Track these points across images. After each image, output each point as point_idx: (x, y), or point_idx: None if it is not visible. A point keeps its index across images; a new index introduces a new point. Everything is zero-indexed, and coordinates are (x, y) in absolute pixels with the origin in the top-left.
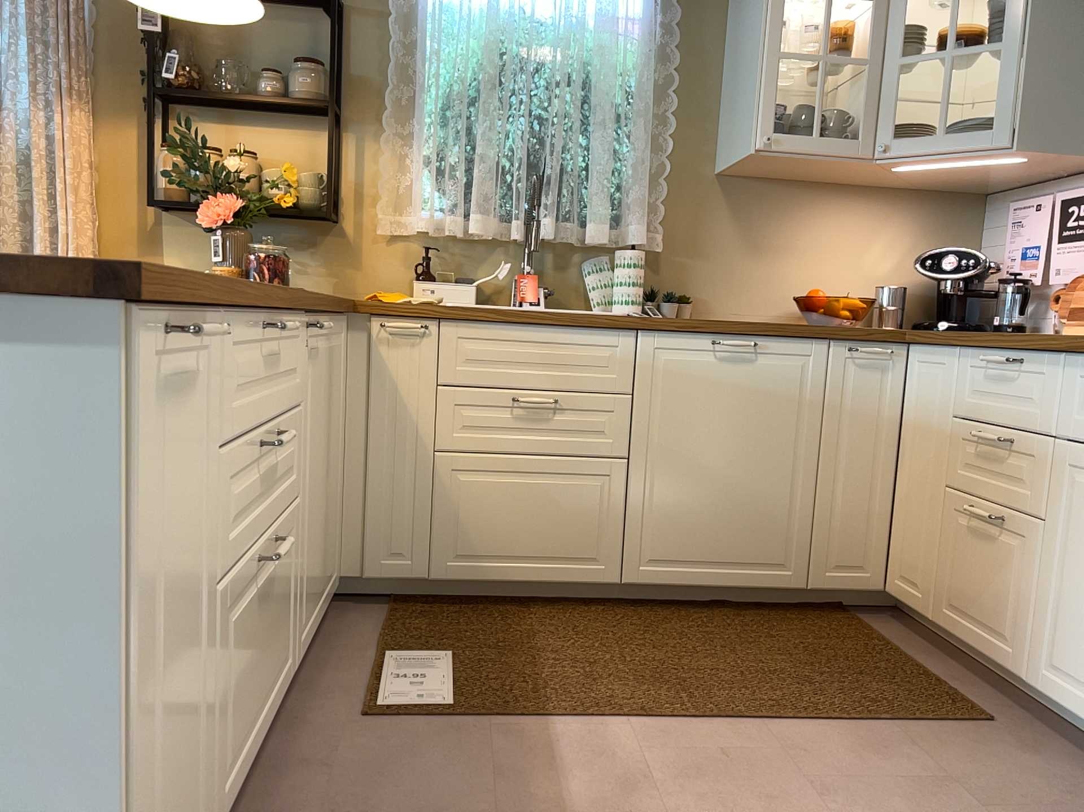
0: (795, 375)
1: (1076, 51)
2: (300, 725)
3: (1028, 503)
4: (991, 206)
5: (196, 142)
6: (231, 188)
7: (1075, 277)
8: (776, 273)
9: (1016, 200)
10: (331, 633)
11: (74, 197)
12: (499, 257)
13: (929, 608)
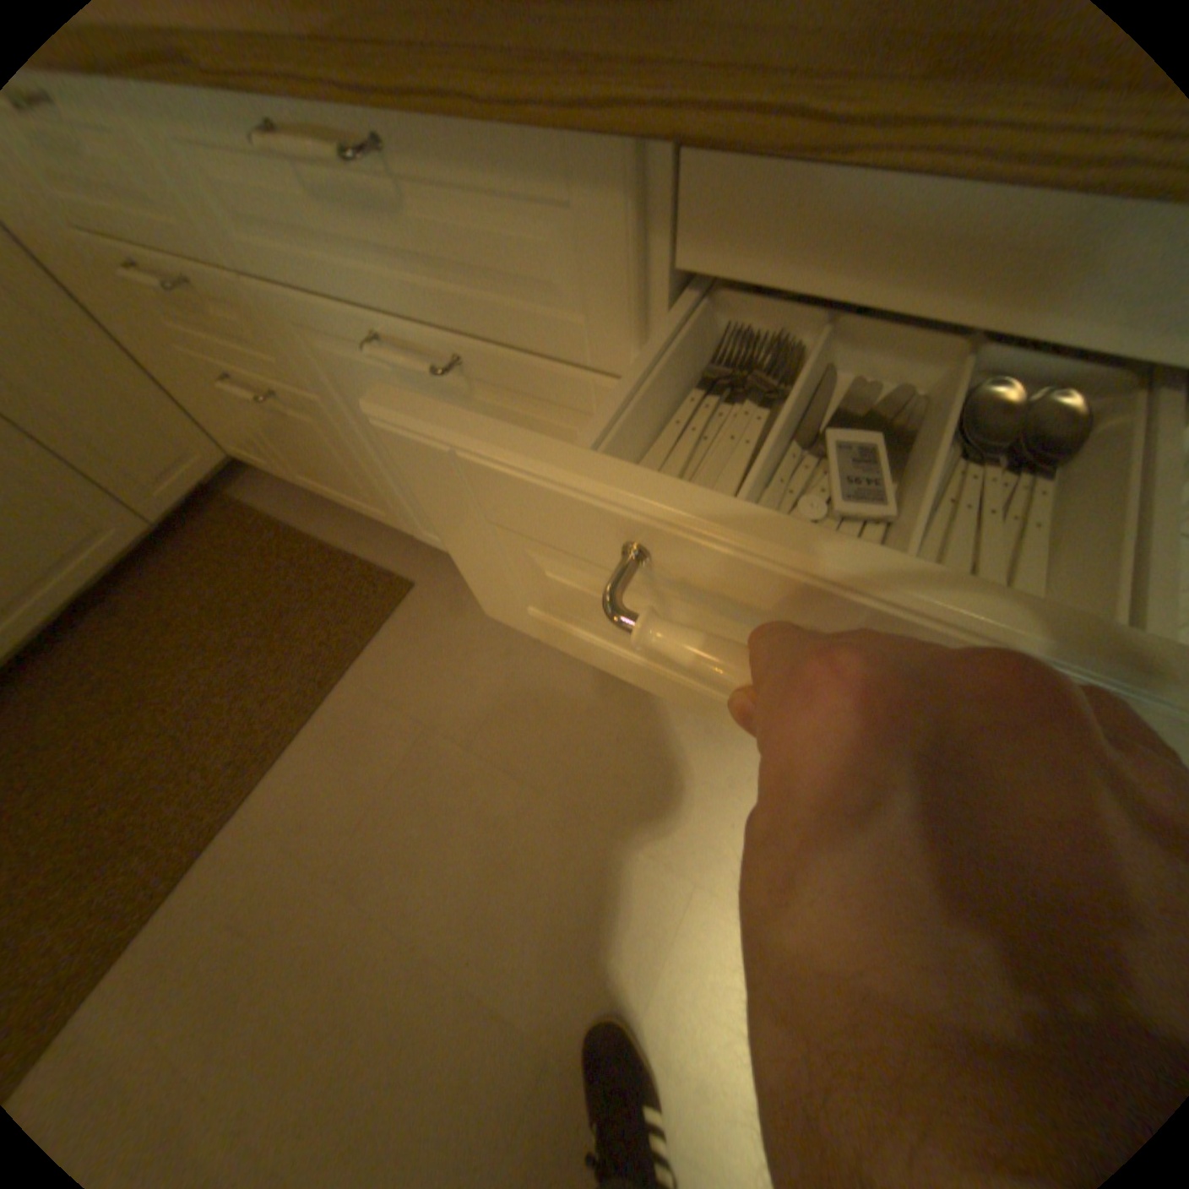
0: None
1: None
2: None
3: (277, 375)
4: None
5: None
6: None
7: None
8: None
9: None
10: None
11: None
12: None
13: (279, 475)
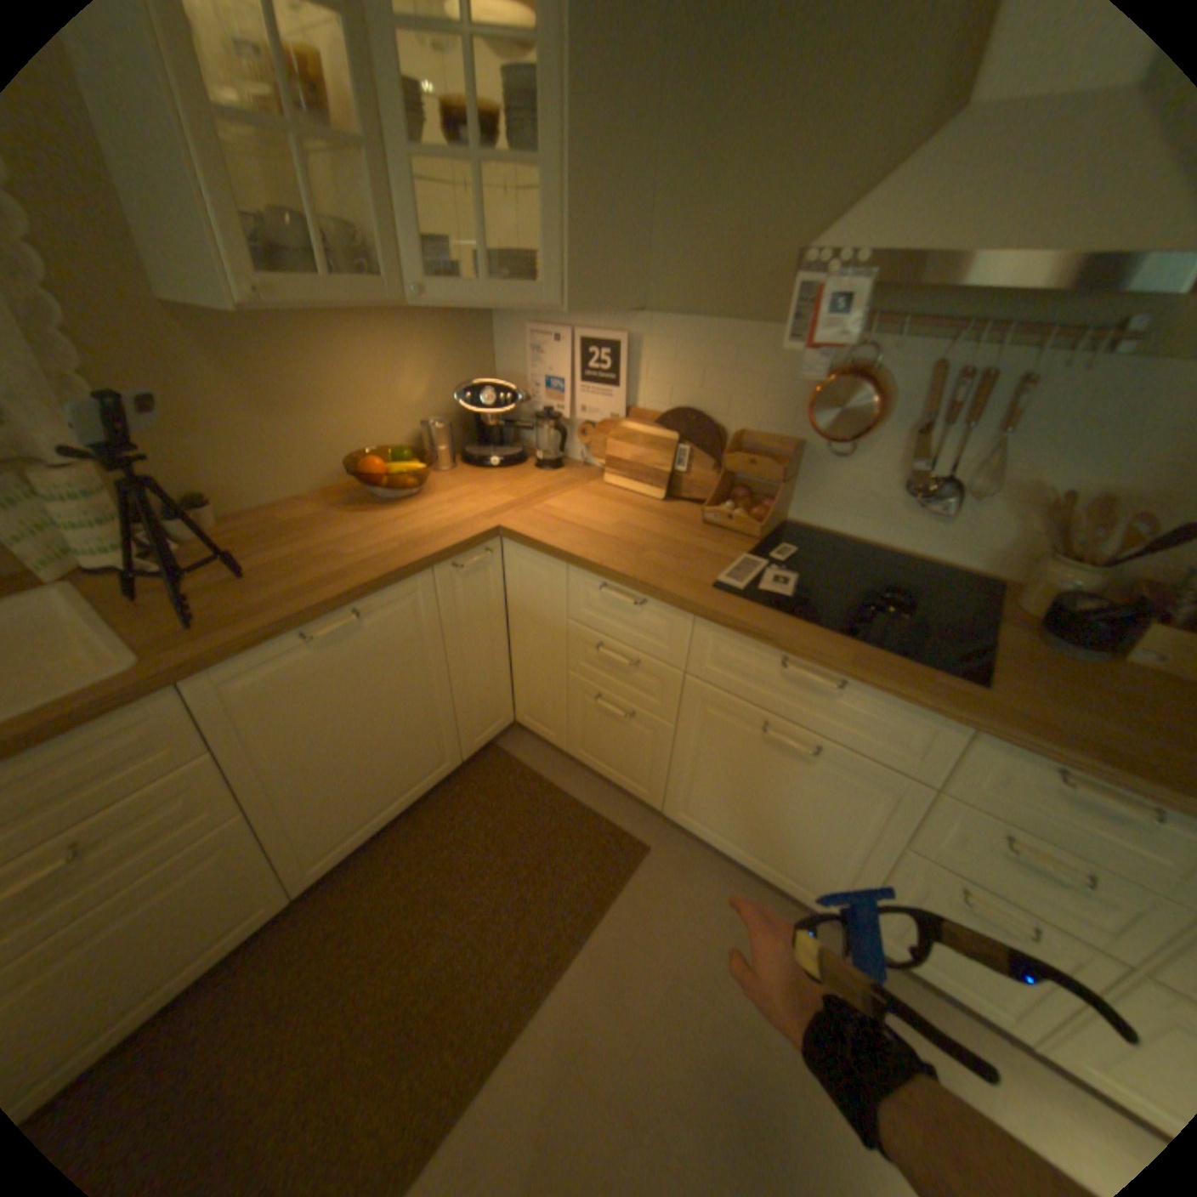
0: (405, 619)
1: (604, 180)
2: None
3: (657, 709)
4: (496, 313)
5: None
6: None
7: (598, 419)
8: (304, 432)
9: (525, 318)
10: None
11: None
12: None
13: (561, 744)
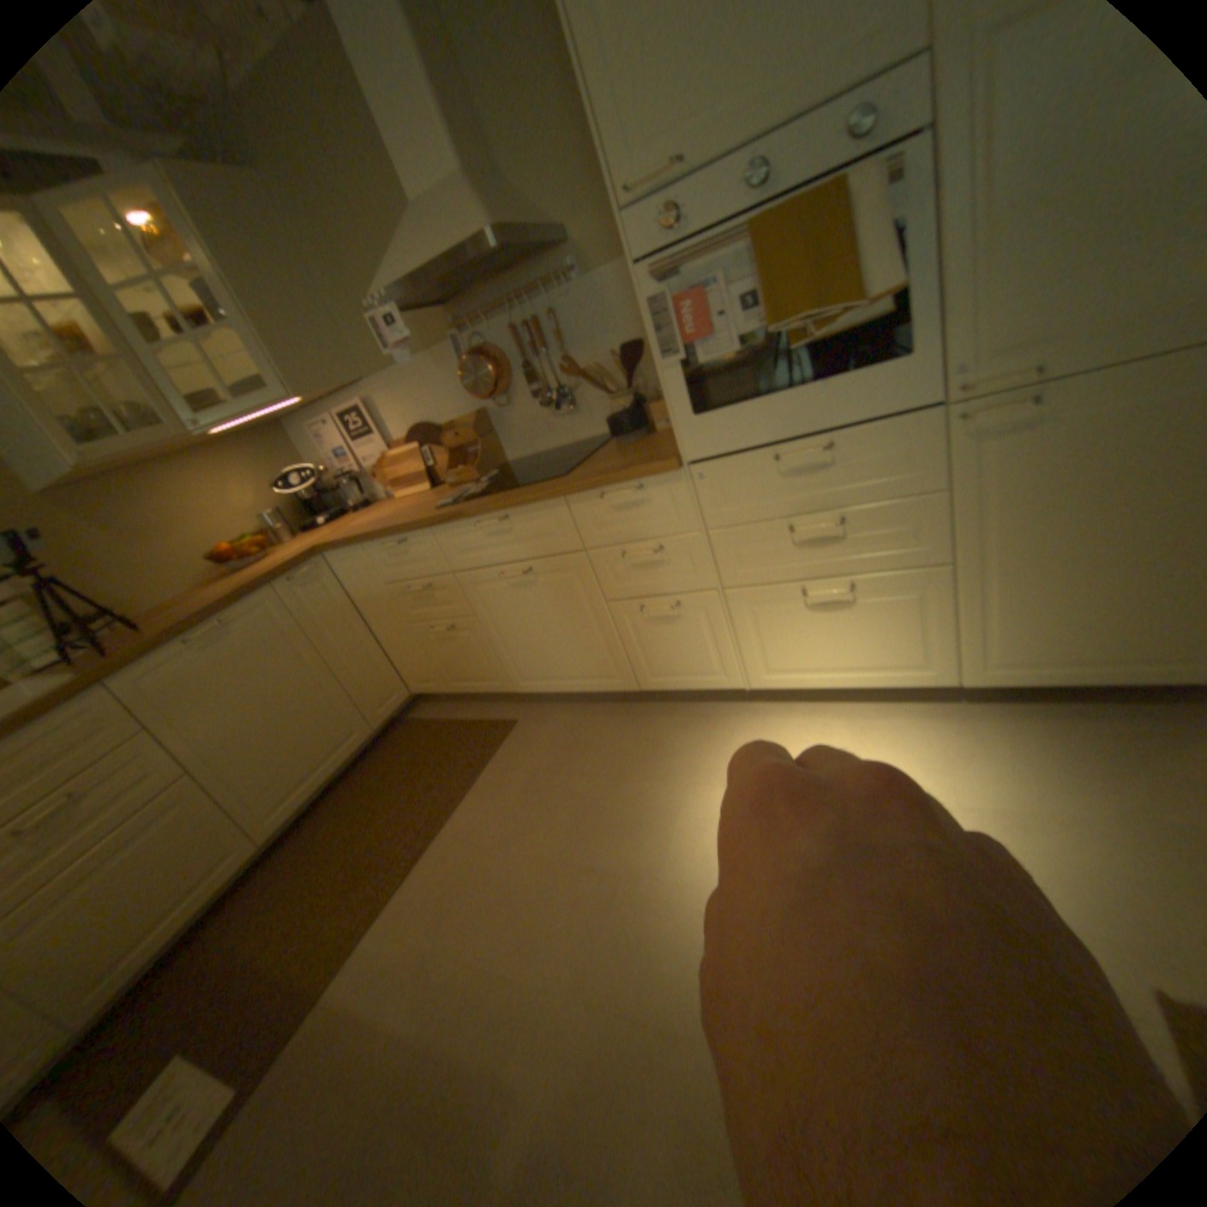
0: (264, 621)
1: (283, 315)
2: None
3: (459, 611)
4: (287, 427)
5: None
6: None
7: (375, 460)
8: (168, 547)
9: (303, 420)
10: None
11: None
12: None
13: (442, 688)
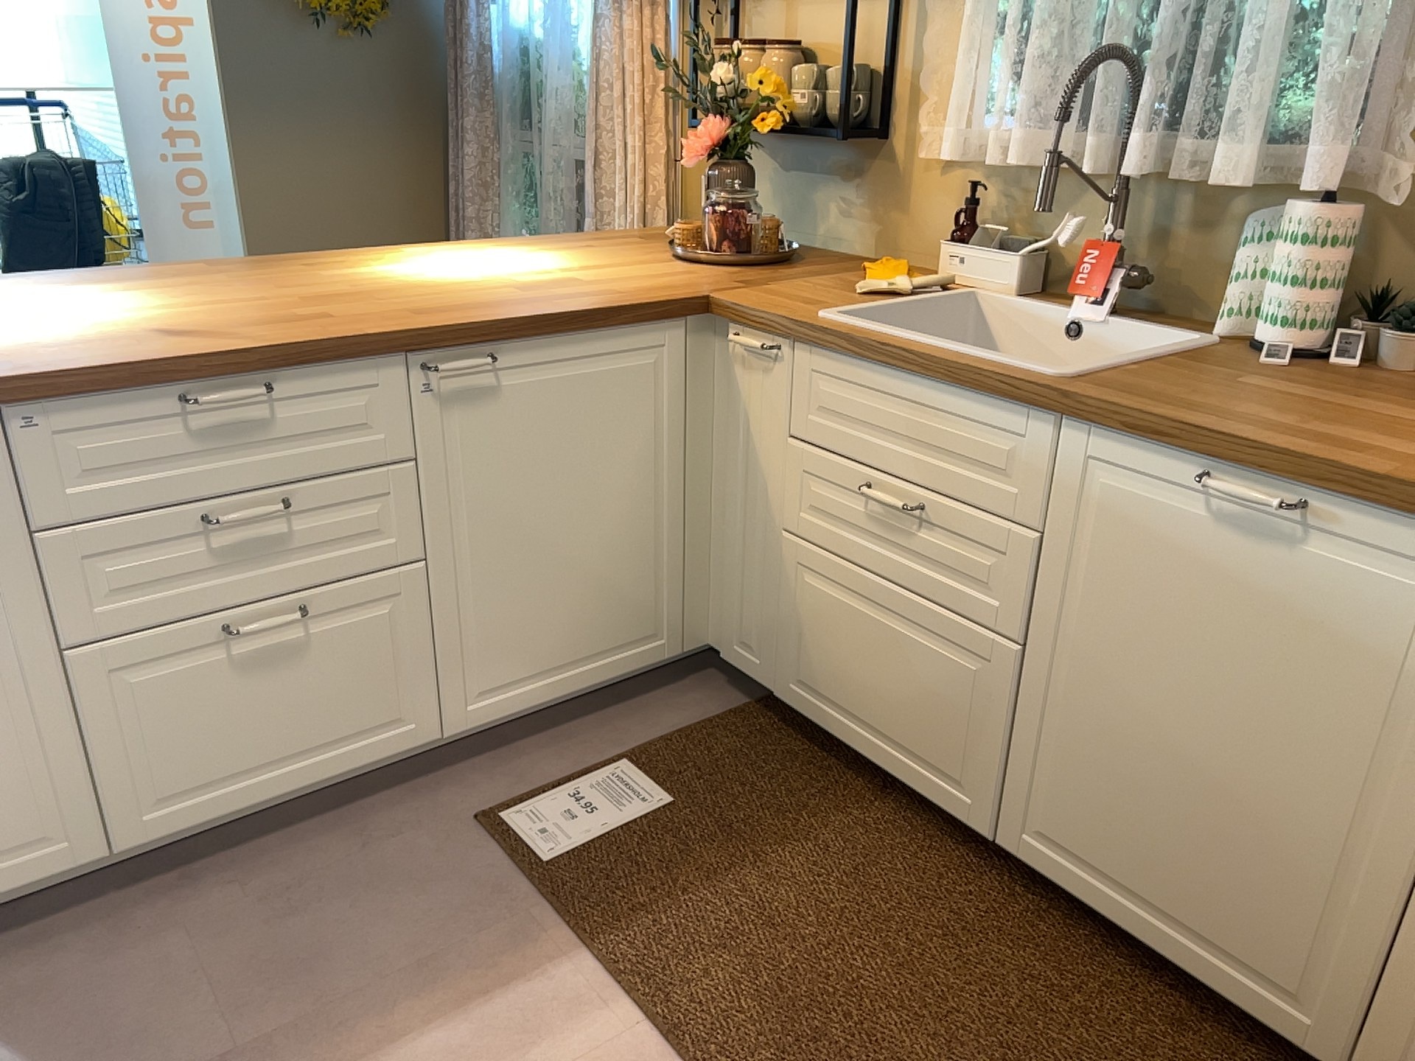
0: (1394, 611)
1: None
2: (437, 789)
3: None
4: None
5: (712, 41)
6: (716, 110)
7: None
8: None
9: None
10: (641, 705)
11: (636, 119)
12: (1092, 203)
13: None
